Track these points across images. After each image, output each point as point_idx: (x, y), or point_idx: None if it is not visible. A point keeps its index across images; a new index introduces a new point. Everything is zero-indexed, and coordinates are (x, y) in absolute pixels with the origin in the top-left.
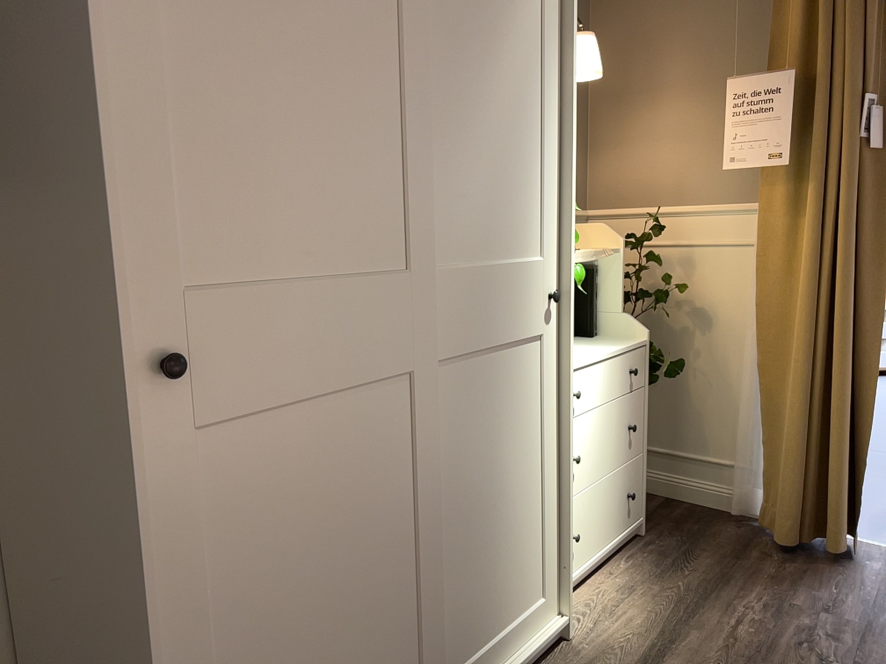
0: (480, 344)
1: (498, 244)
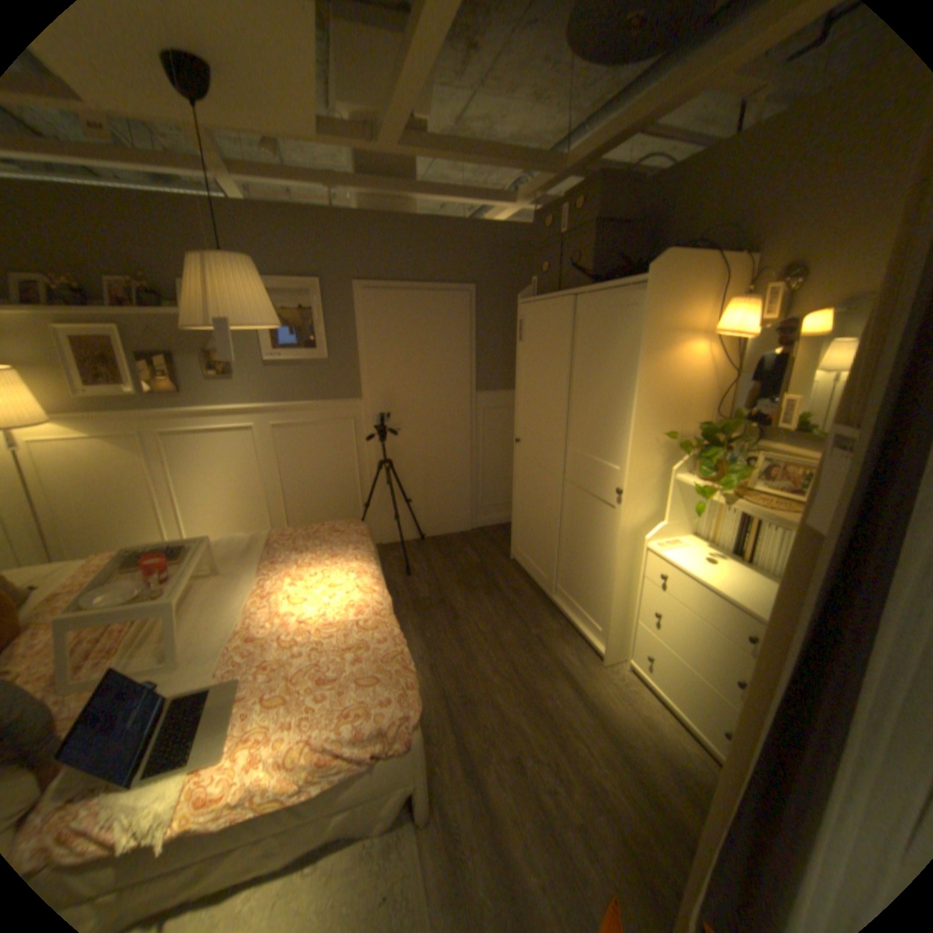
0: (582, 486)
1: (597, 448)
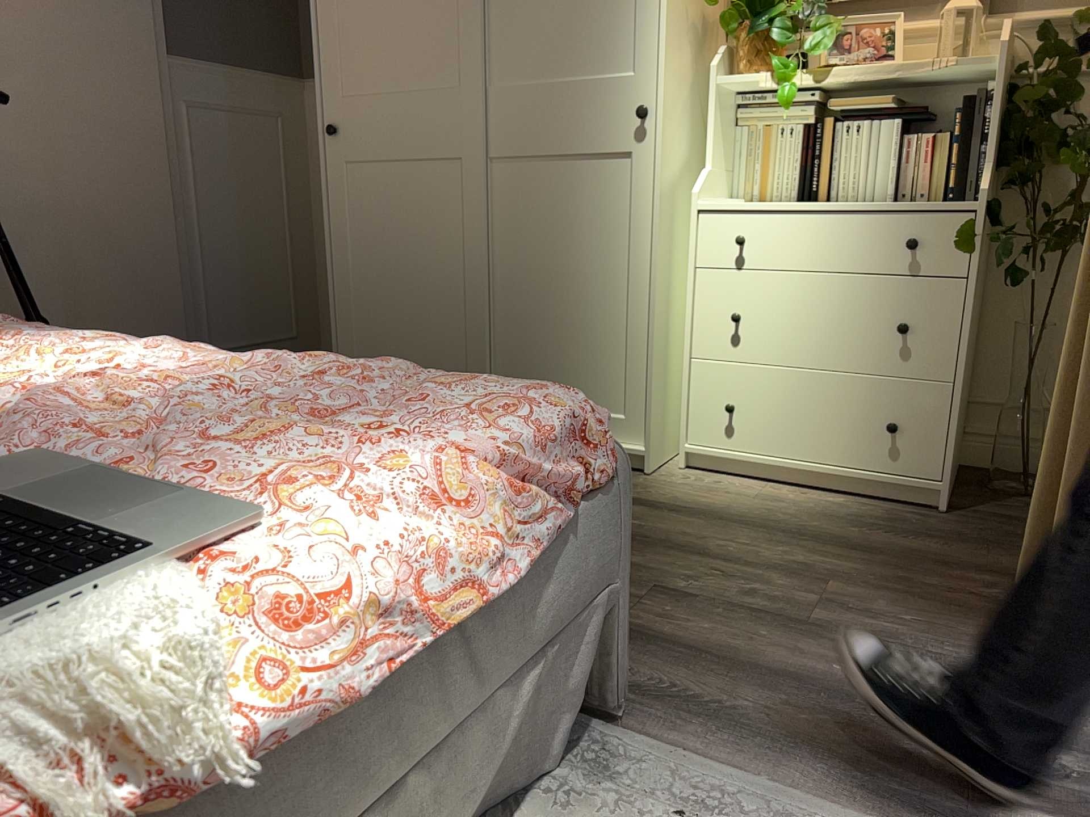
0: (540, 152)
1: (570, 57)
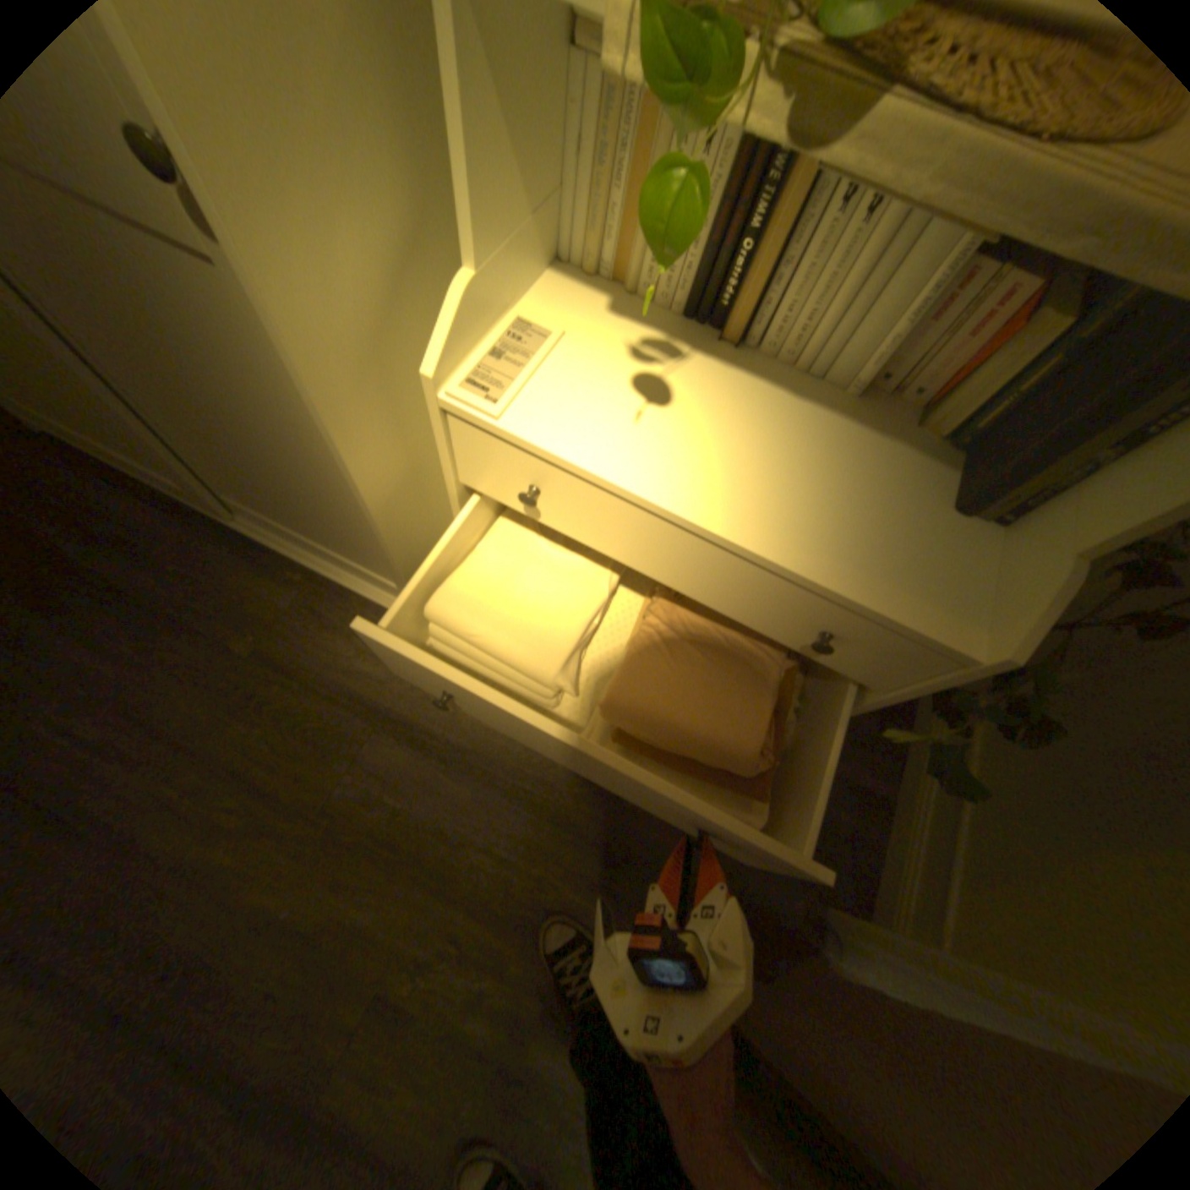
0: None
1: None
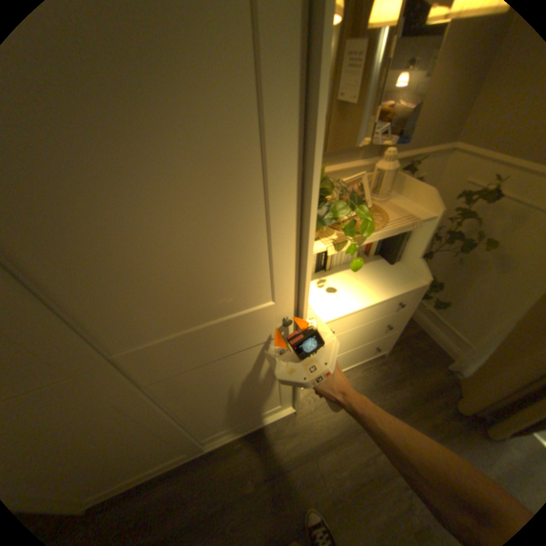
0: (197, 366)
1: (207, 310)
